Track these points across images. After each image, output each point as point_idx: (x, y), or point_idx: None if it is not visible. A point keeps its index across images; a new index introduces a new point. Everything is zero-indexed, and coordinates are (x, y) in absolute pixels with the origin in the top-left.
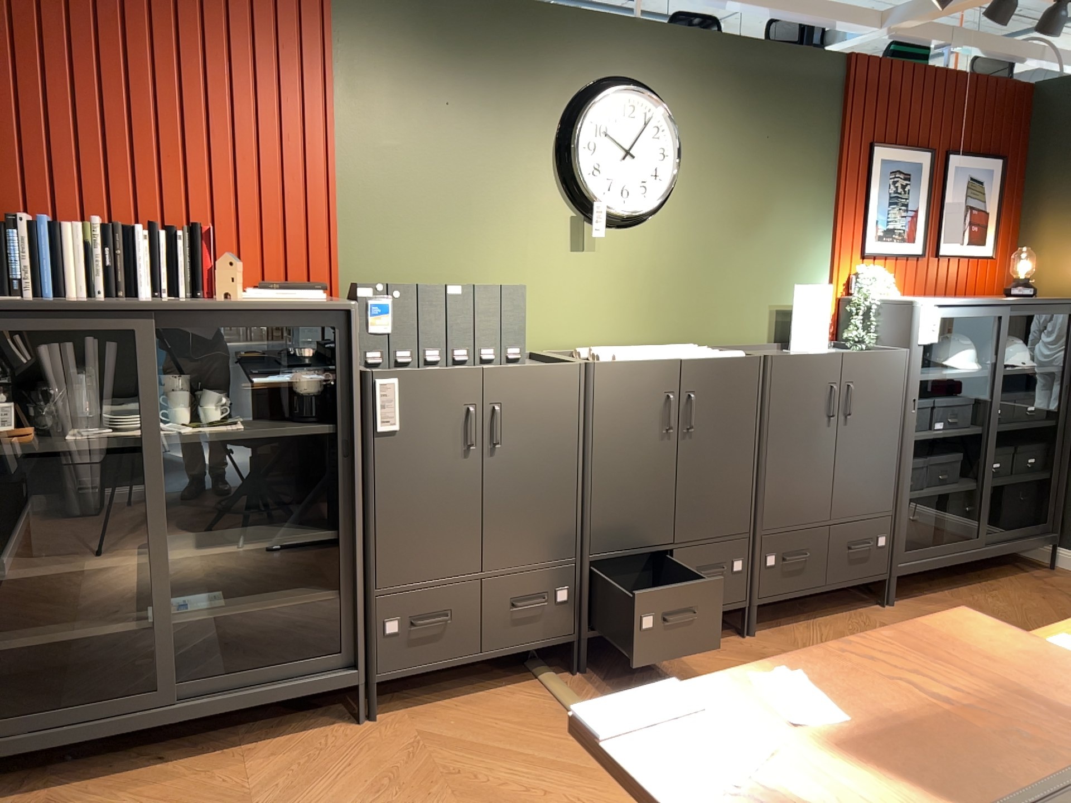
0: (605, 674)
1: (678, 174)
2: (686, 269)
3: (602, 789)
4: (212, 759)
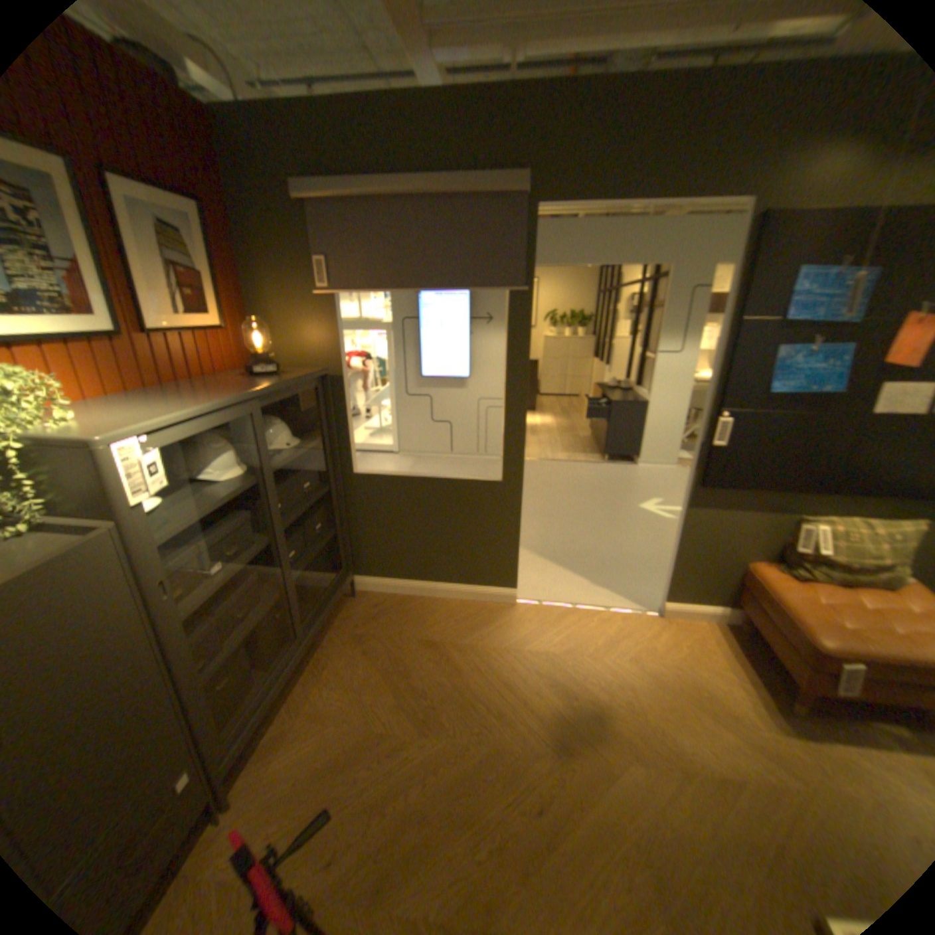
0: None
1: None
2: None
3: None
4: None
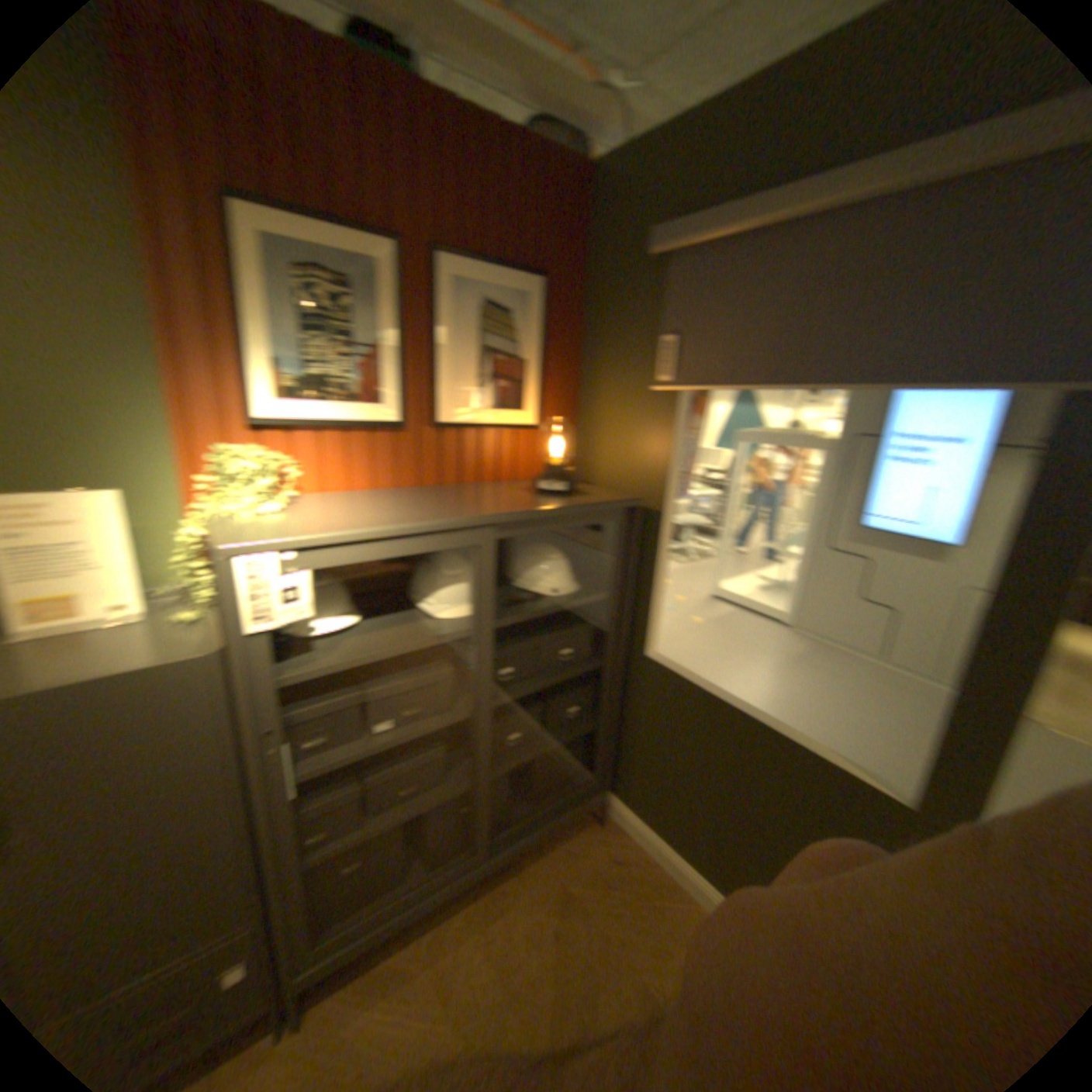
0: None
1: None
2: None
3: None
4: None
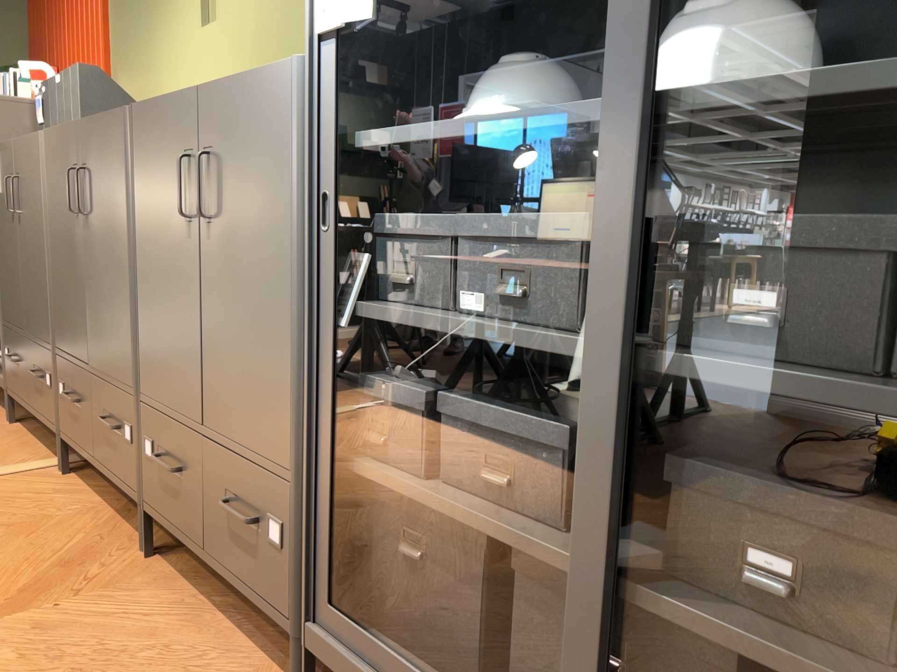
0: (59, 483)
1: None
2: (284, 17)
3: None
4: None
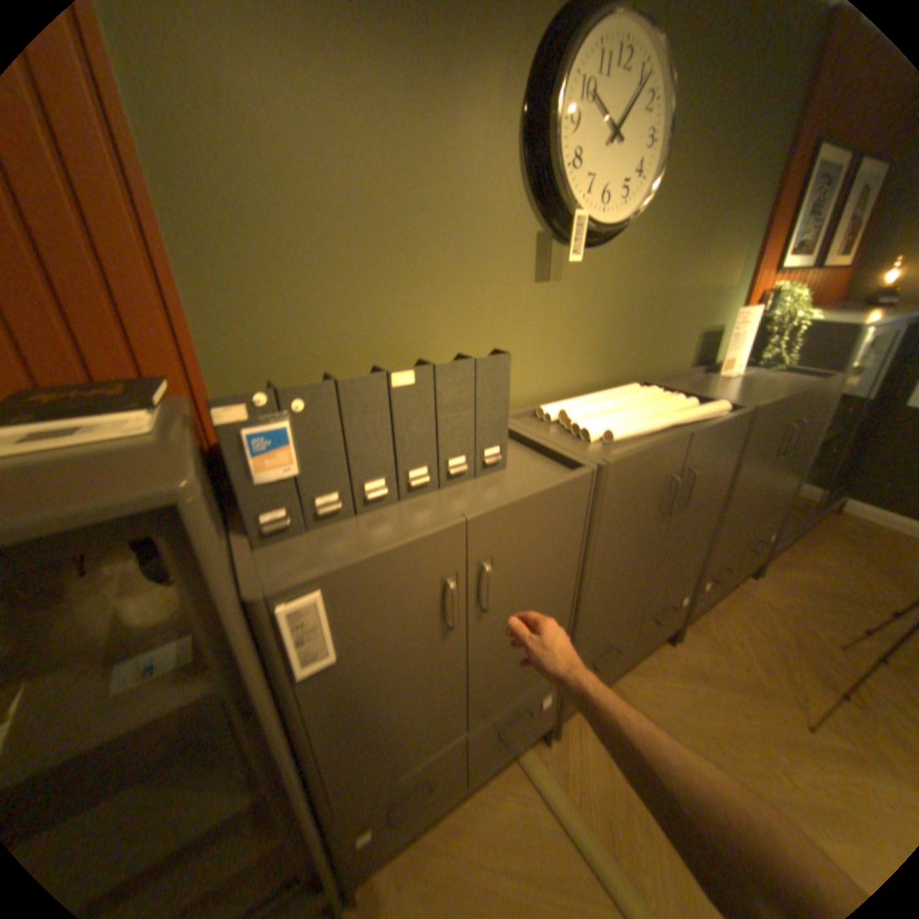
0: (578, 736)
1: (666, 166)
2: (642, 296)
3: None
4: None
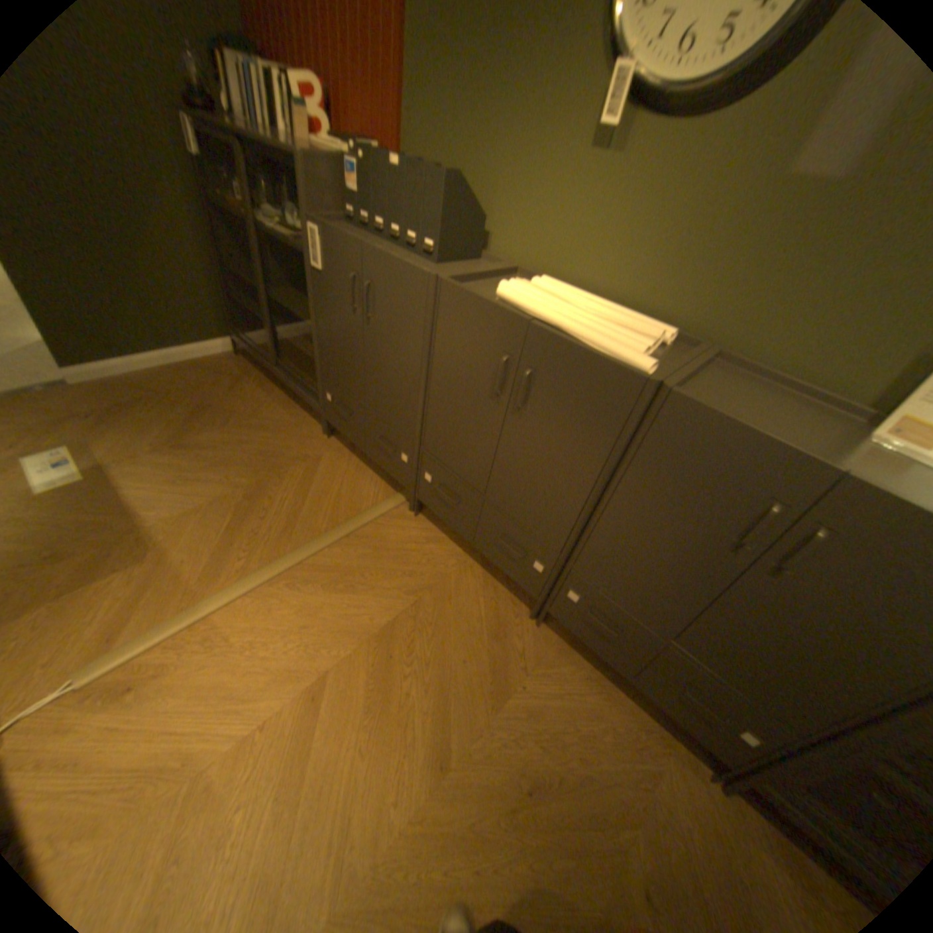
0: (420, 527)
1: None
2: (760, 215)
3: (274, 545)
4: (284, 401)
